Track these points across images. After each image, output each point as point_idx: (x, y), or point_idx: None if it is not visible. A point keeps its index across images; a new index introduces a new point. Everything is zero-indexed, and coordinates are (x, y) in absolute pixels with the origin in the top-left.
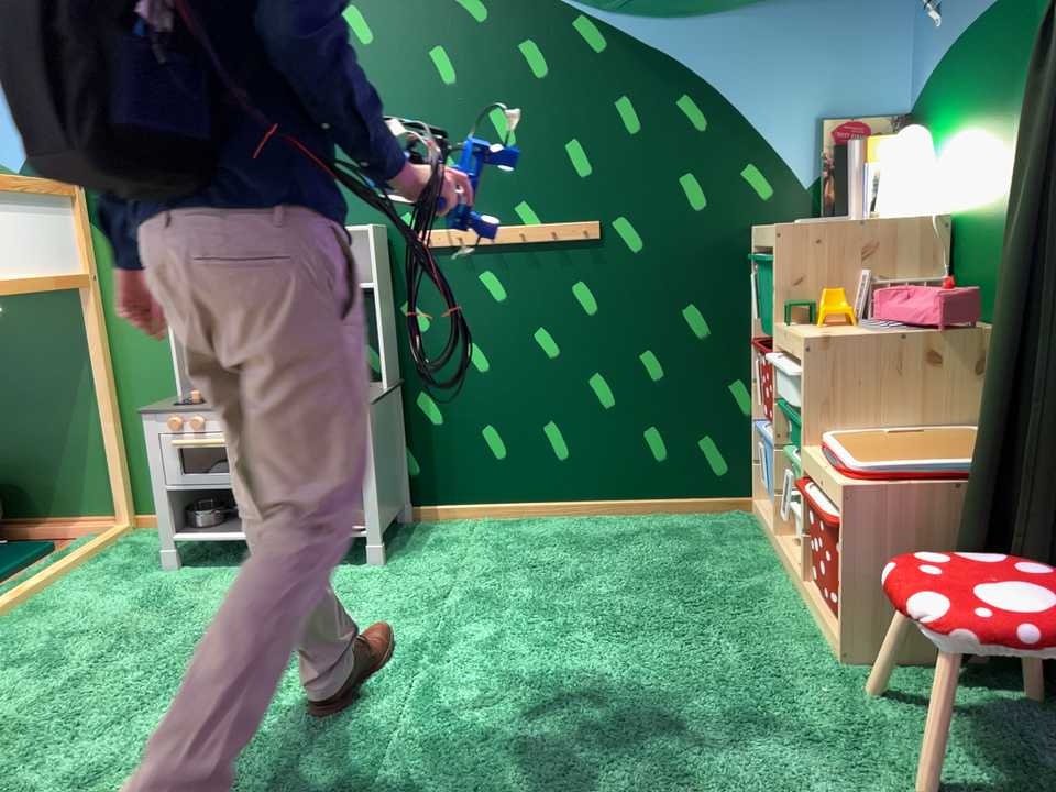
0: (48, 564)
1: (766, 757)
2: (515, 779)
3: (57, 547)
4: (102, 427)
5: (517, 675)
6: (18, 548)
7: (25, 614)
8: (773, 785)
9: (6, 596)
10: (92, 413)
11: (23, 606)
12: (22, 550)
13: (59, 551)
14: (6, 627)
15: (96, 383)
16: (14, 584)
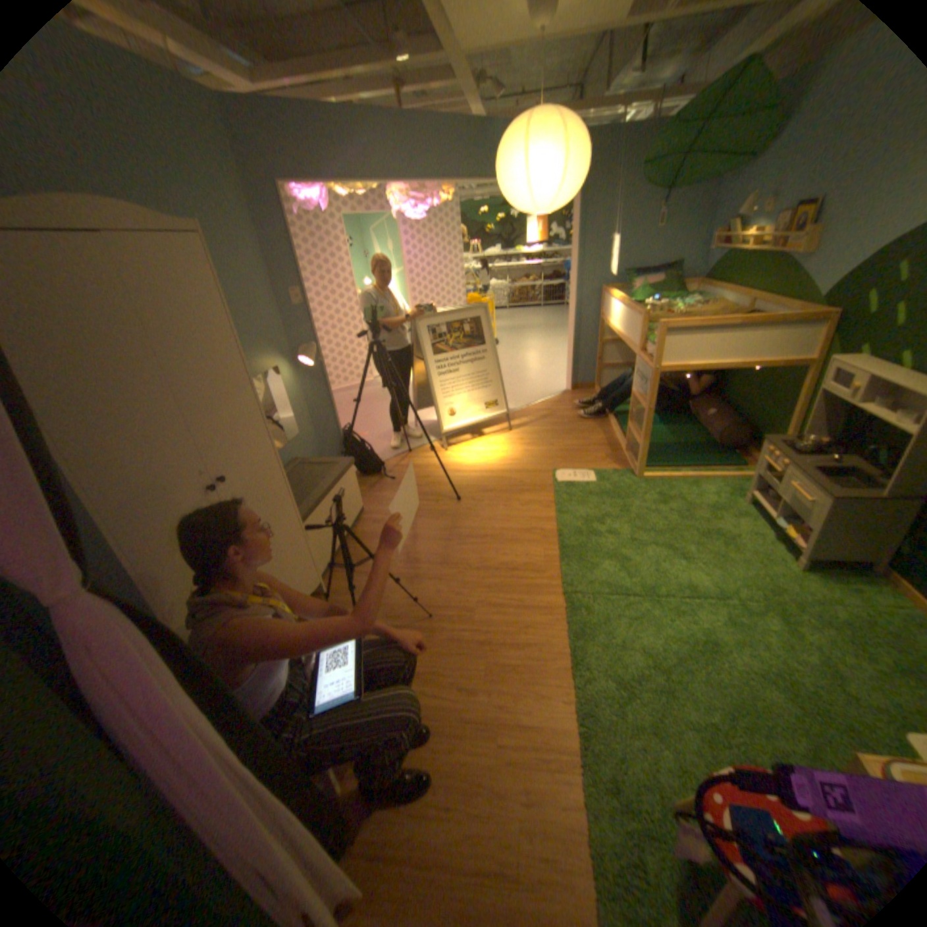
0: (730, 472)
1: (684, 737)
2: (641, 637)
3: (749, 467)
4: (793, 430)
5: (713, 637)
6: (742, 458)
7: (690, 484)
8: (663, 734)
9: (693, 474)
10: (793, 422)
11: (694, 481)
12: (740, 460)
13: (746, 469)
14: (680, 483)
15: (800, 410)
16: (709, 472)
